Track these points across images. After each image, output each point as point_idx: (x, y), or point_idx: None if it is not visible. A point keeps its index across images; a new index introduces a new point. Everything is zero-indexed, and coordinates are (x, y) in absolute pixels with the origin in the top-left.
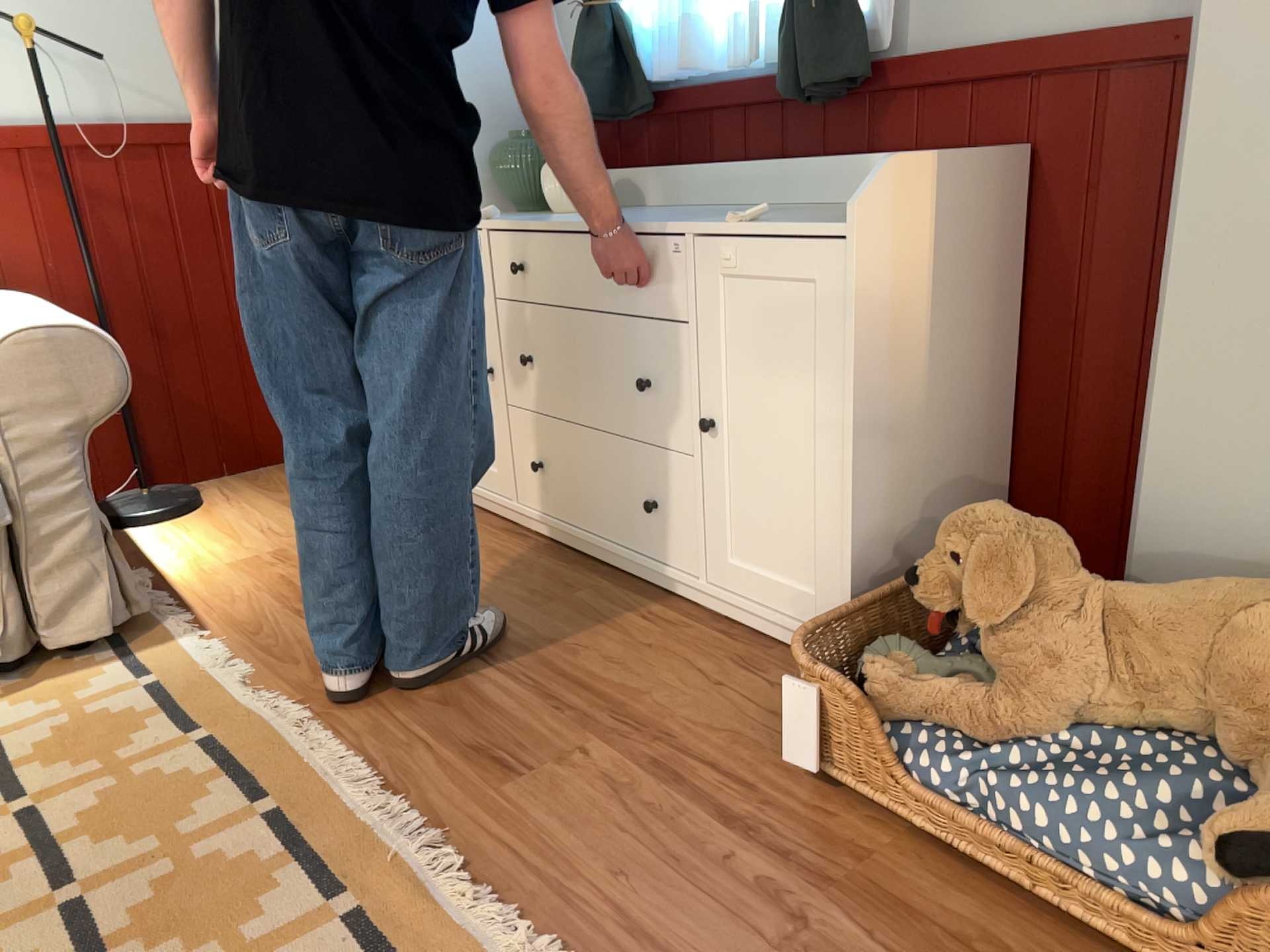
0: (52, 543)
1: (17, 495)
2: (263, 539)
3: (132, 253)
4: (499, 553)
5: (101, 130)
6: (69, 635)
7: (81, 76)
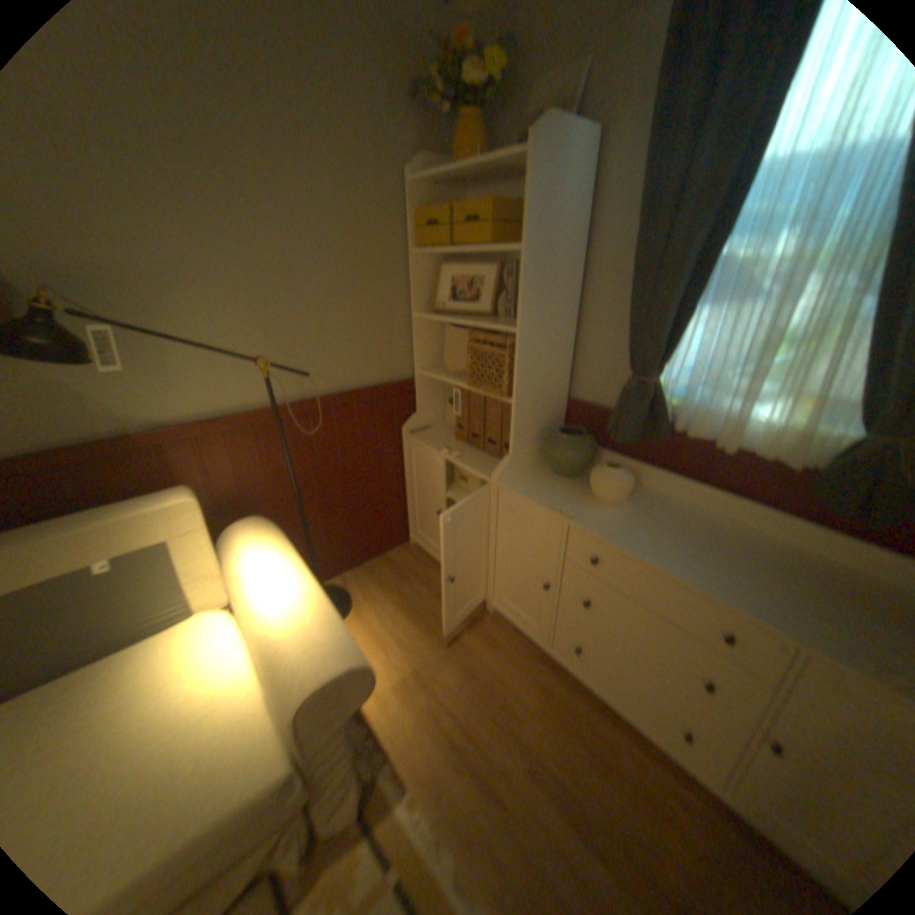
0: (324, 792)
1: (306, 782)
2: (400, 656)
3: (312, 468)
4: (550, 692)
5: (298, 404)
6: (330, 829)
7: (288, 375)
